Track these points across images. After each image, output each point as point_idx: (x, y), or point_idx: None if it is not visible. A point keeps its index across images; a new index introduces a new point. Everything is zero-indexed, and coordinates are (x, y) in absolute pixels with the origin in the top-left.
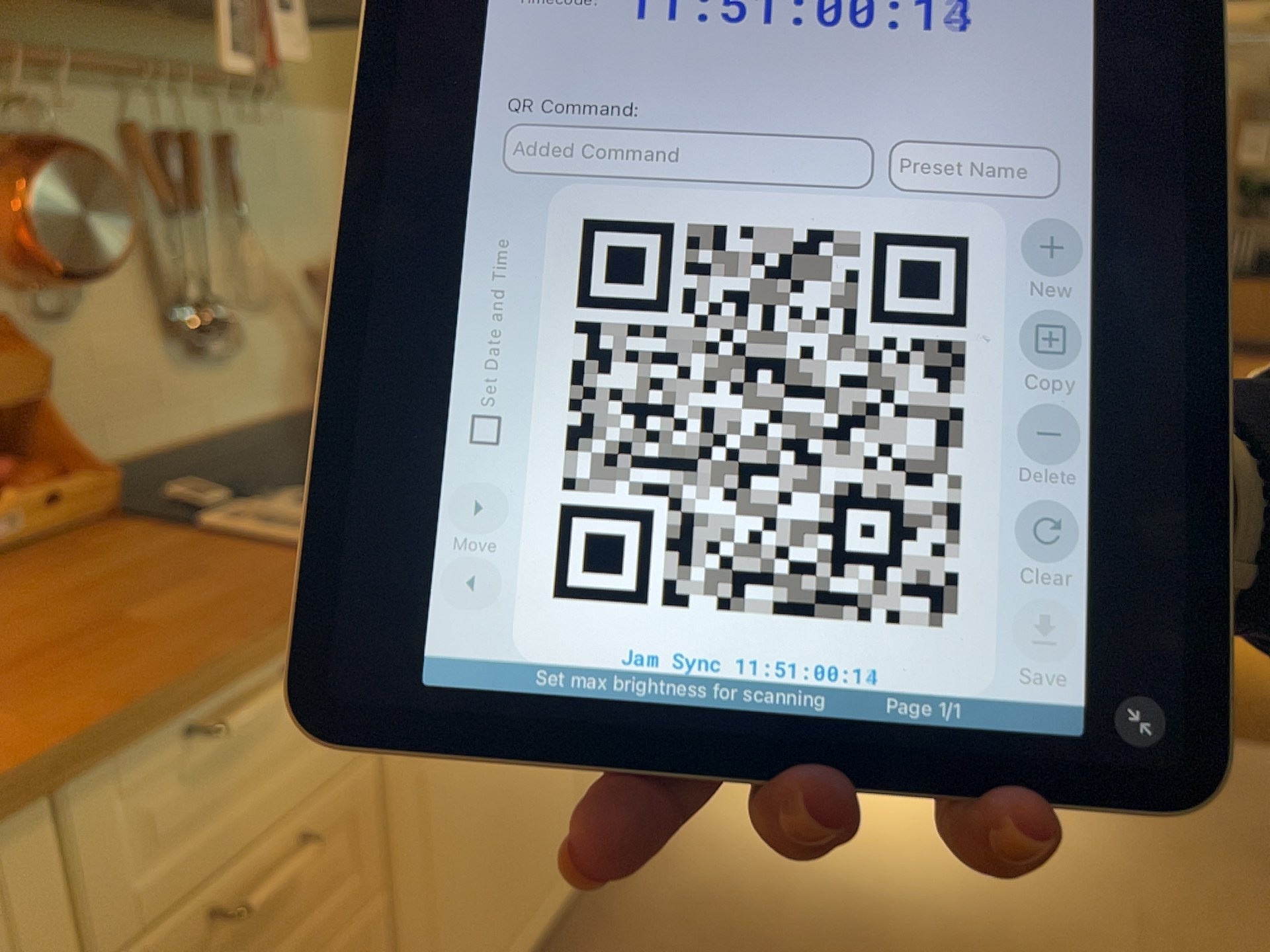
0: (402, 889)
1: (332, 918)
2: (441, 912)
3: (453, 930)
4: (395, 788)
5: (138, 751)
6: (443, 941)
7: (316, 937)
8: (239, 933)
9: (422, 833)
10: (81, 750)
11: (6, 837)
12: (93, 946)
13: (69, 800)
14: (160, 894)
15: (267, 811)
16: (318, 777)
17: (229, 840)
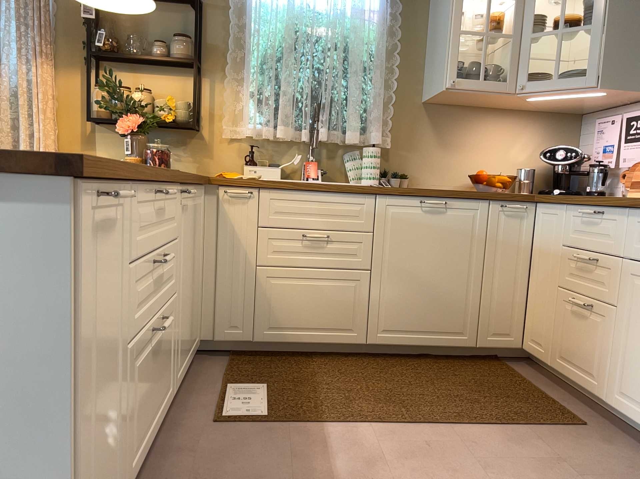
0: (623, 316)
1: (603, 295)
2: (635, 348)
3: (639, 363)
4: (628, 278)
5: (578, 208)
6: (634, 361)
7: (598, 294)
8: (585, 269)
9: (634, 307)
10: (567, 199)
11: (563, 209)
12: (567, 240)
13: (570, 210)
14: (576, 242)
15: (595, 245)
16: (607, 249)
17: (588, 244)
